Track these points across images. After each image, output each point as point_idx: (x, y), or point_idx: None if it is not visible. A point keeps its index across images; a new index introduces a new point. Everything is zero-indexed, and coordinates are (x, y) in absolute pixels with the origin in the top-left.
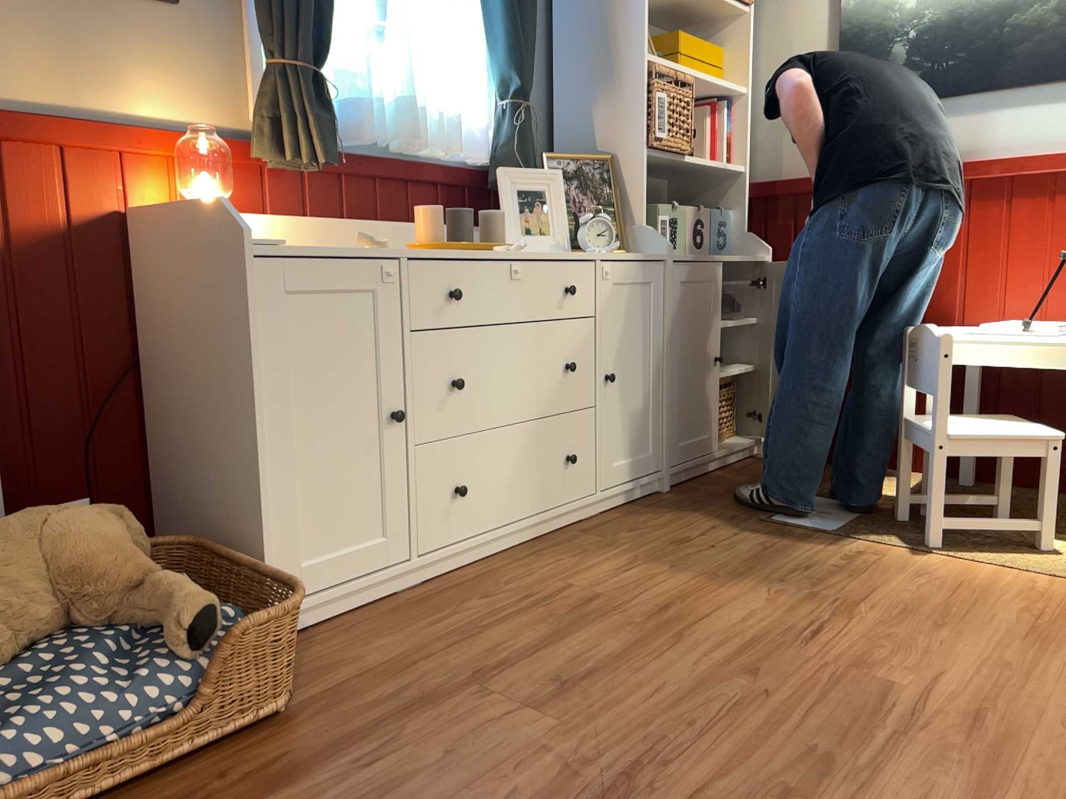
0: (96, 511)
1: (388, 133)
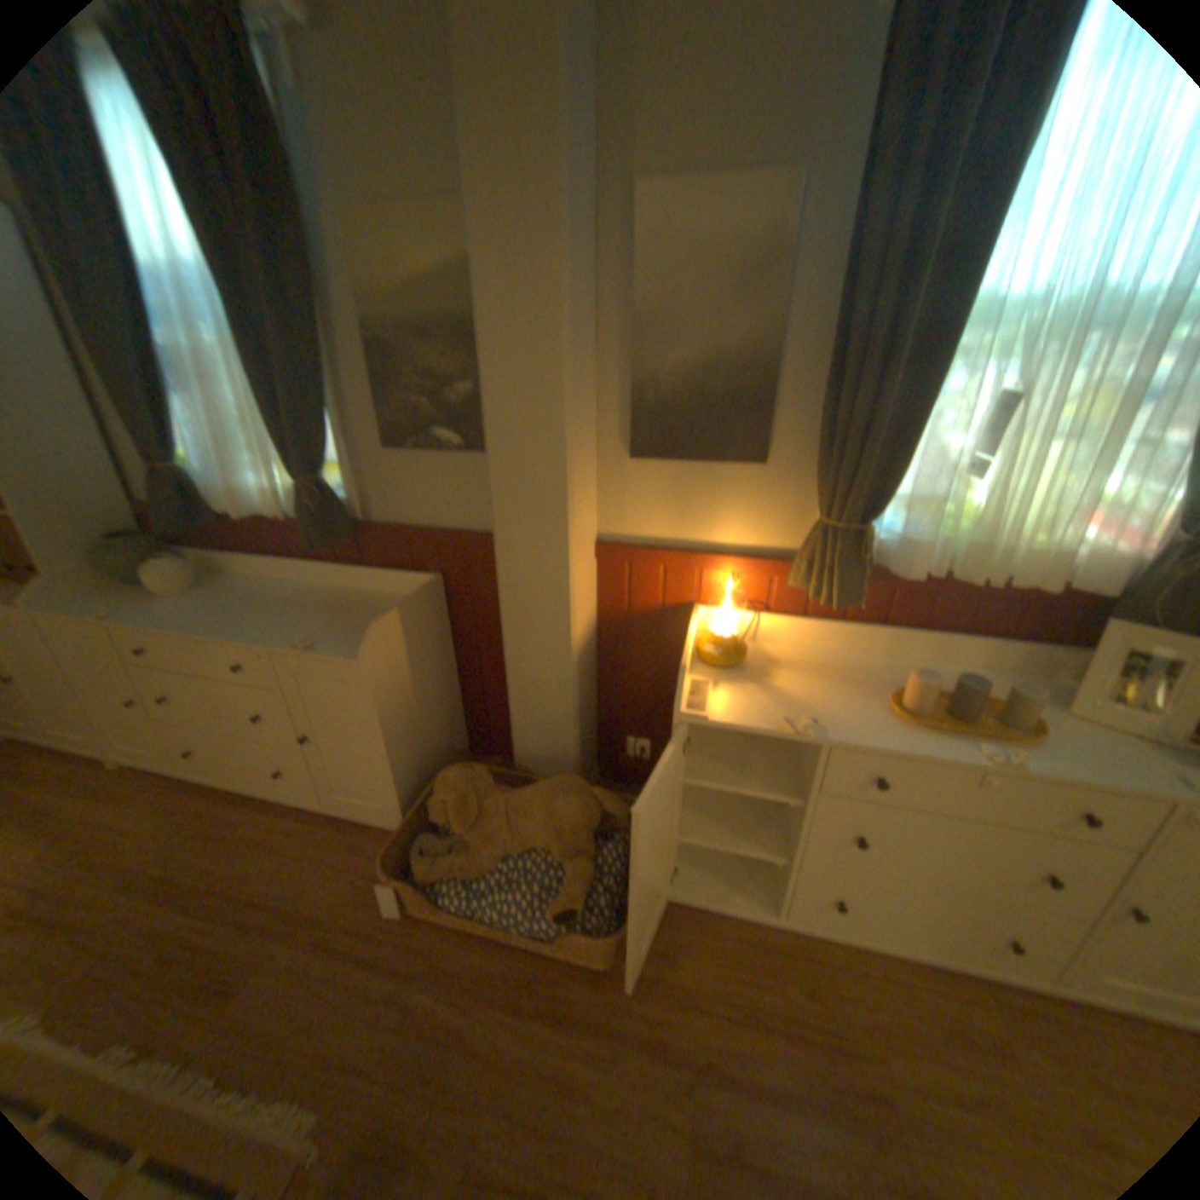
0: (588, 798)
1: (958, 563)
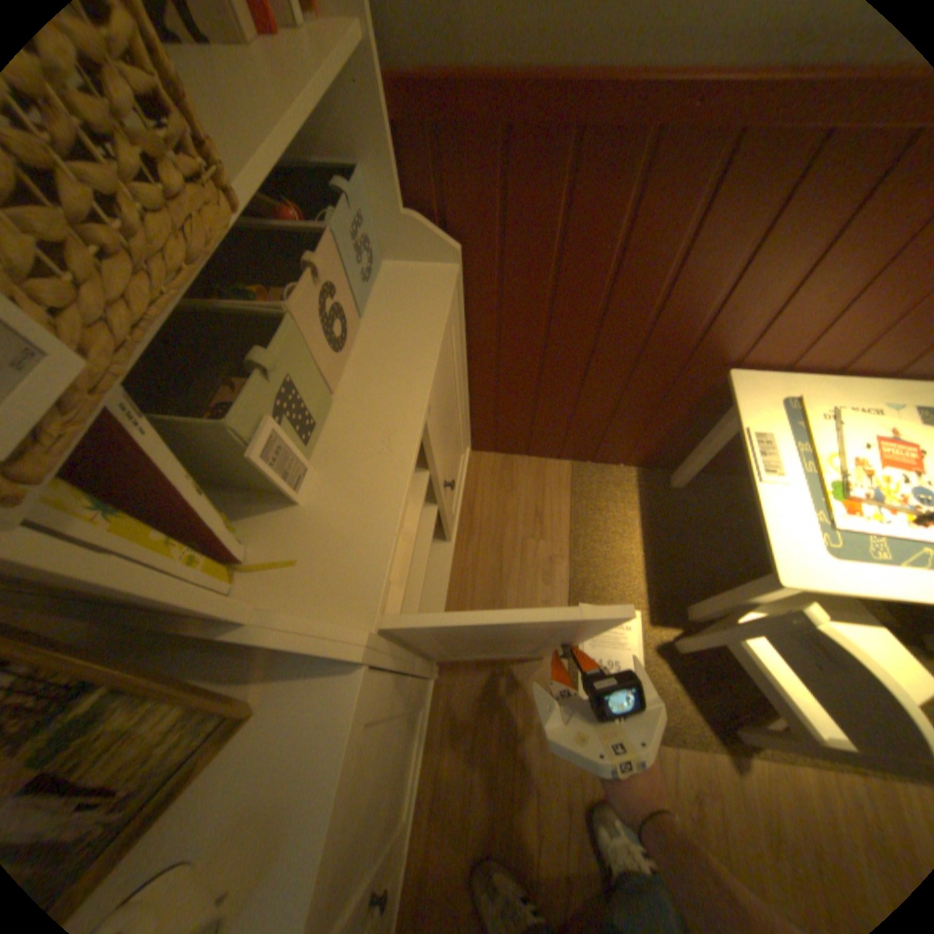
0: None
1: None
